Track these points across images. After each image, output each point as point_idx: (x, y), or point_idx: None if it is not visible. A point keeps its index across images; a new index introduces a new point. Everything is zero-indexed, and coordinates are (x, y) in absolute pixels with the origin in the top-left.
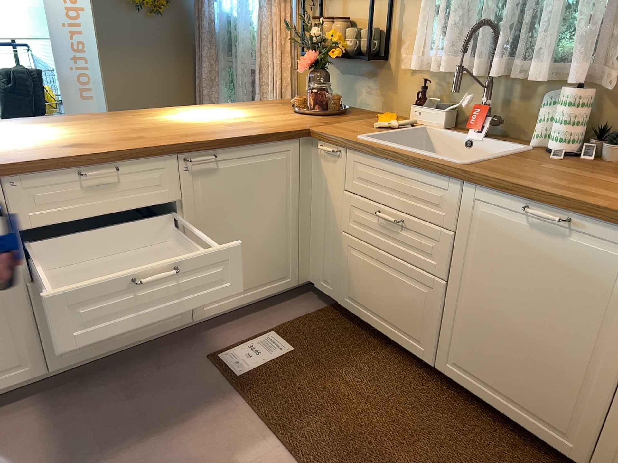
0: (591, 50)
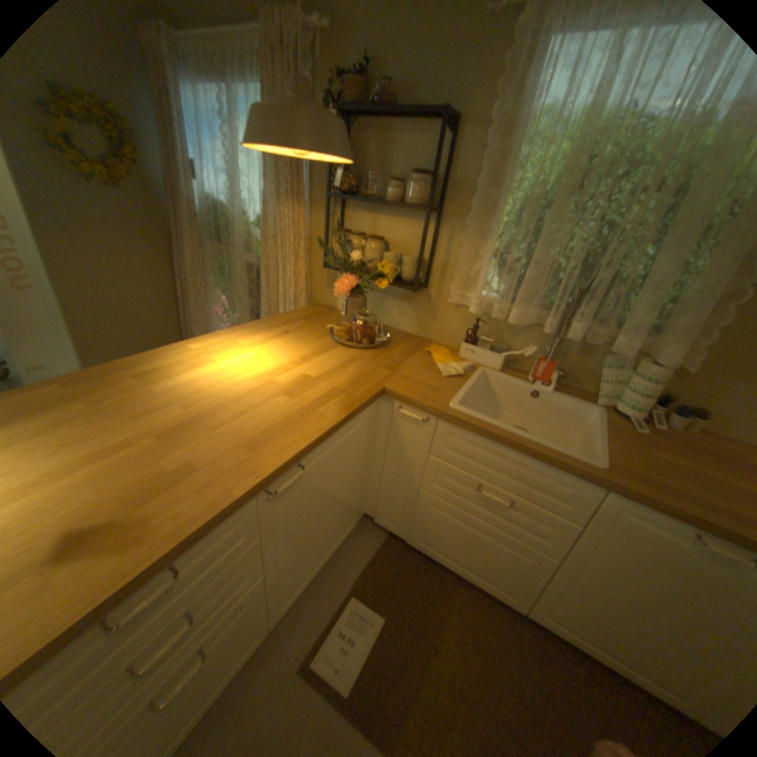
0: (696, 337)
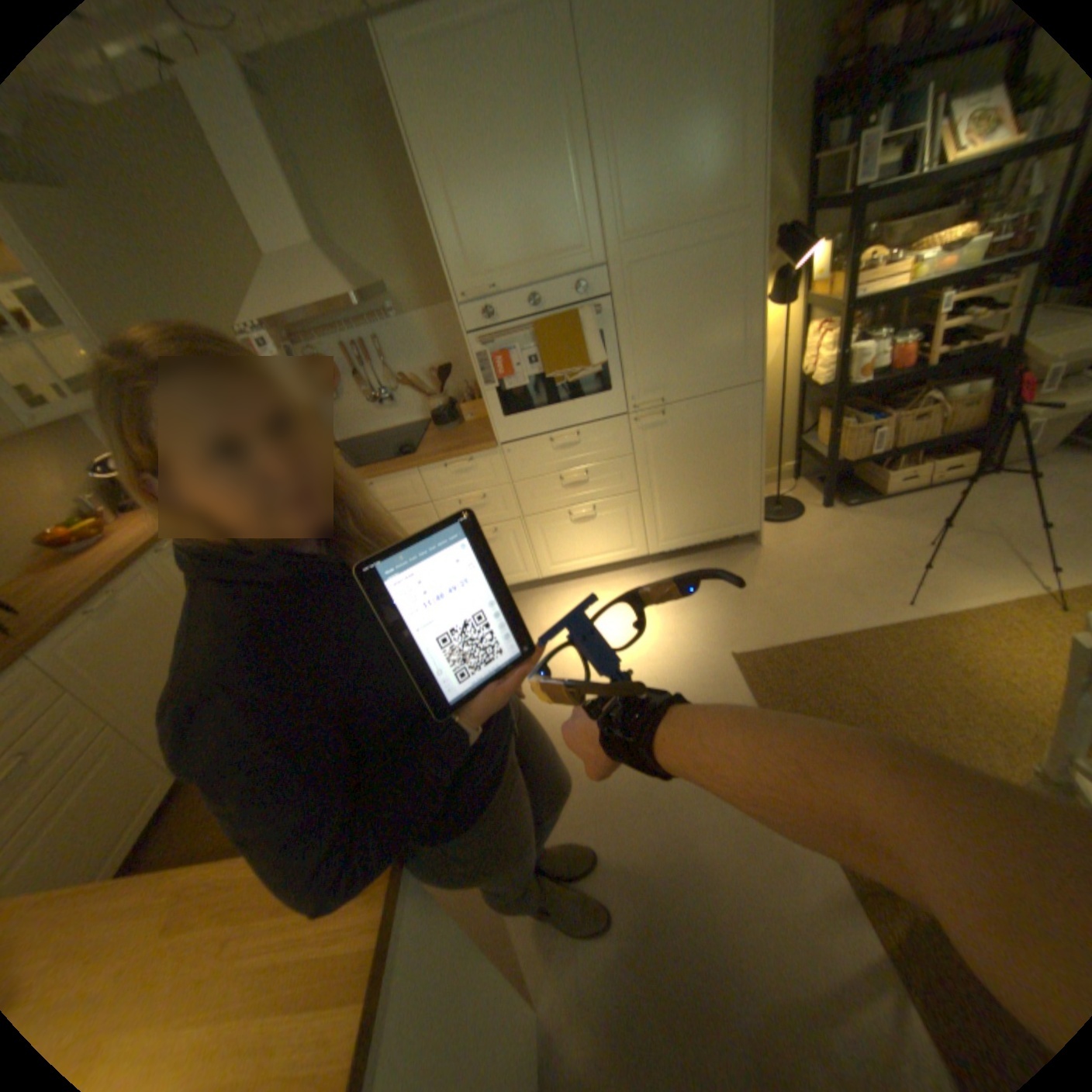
0: None
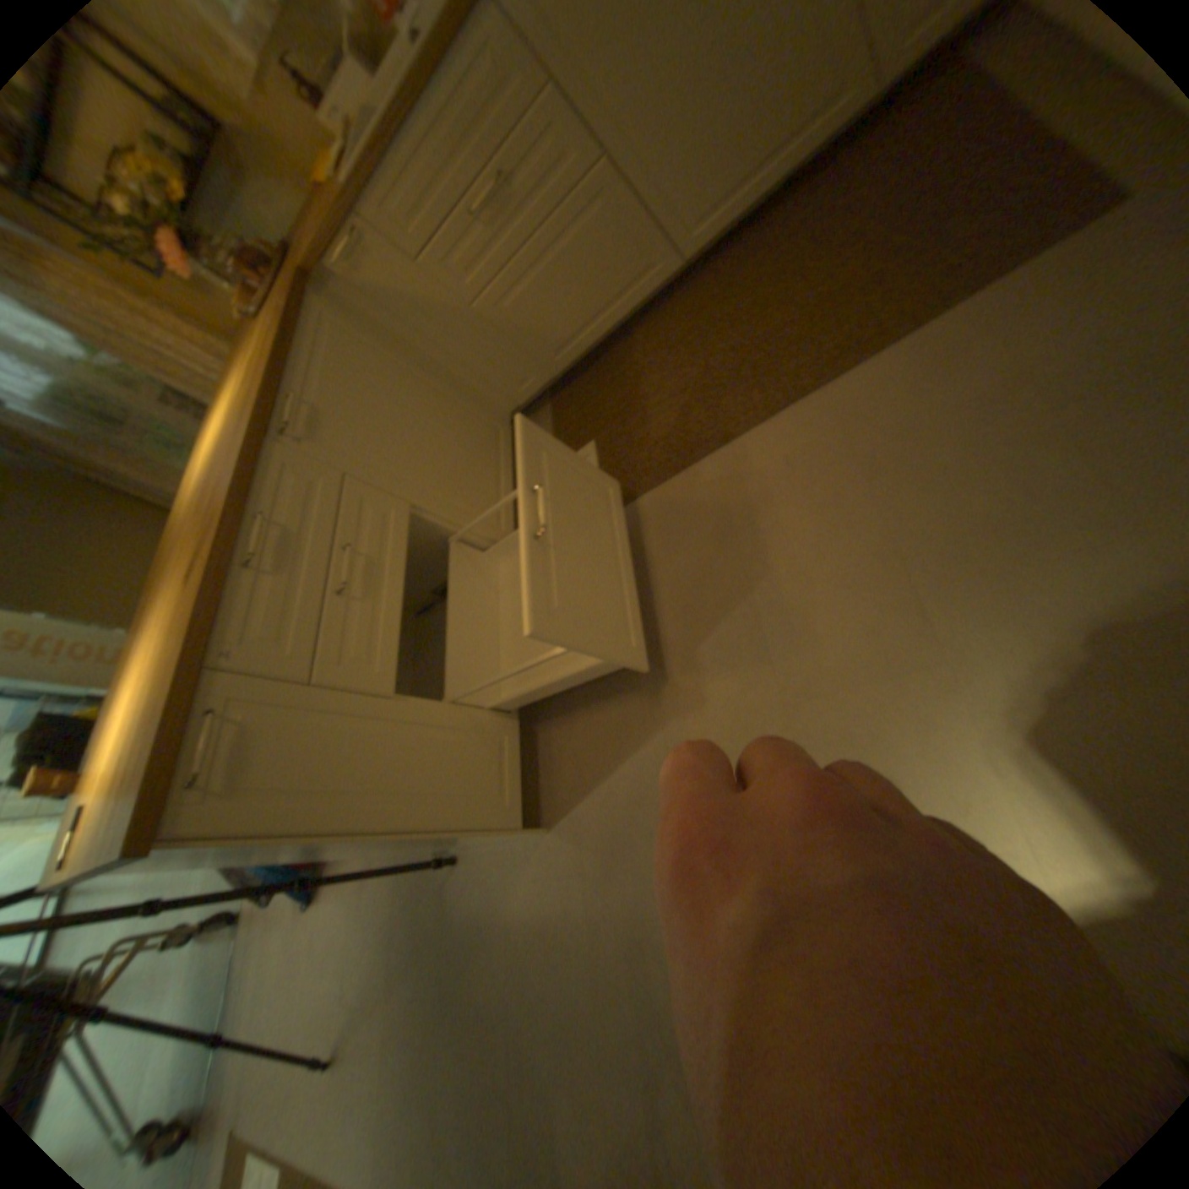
0: None
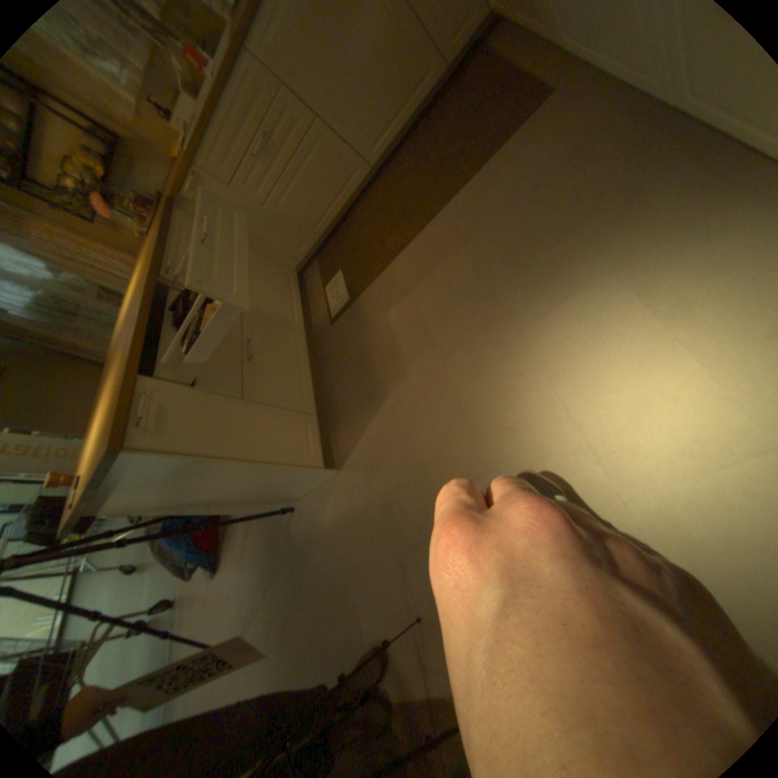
0: None
